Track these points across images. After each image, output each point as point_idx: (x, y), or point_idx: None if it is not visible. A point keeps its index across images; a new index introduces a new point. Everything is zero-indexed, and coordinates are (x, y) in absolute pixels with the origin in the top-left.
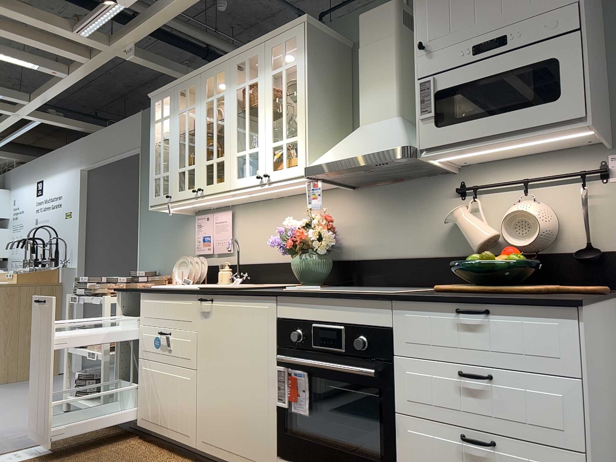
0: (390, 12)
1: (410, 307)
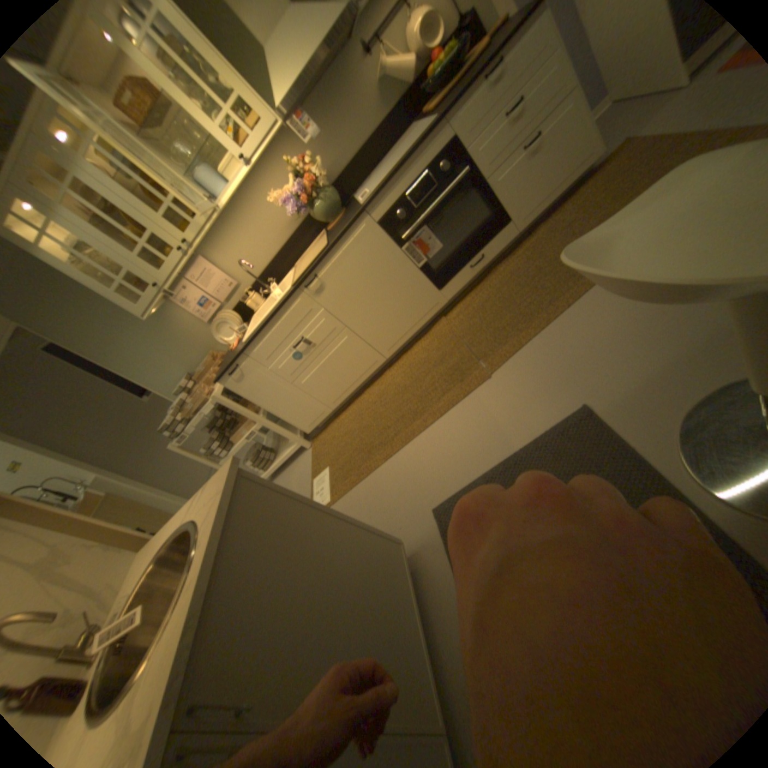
0: None
1: (458, 106)
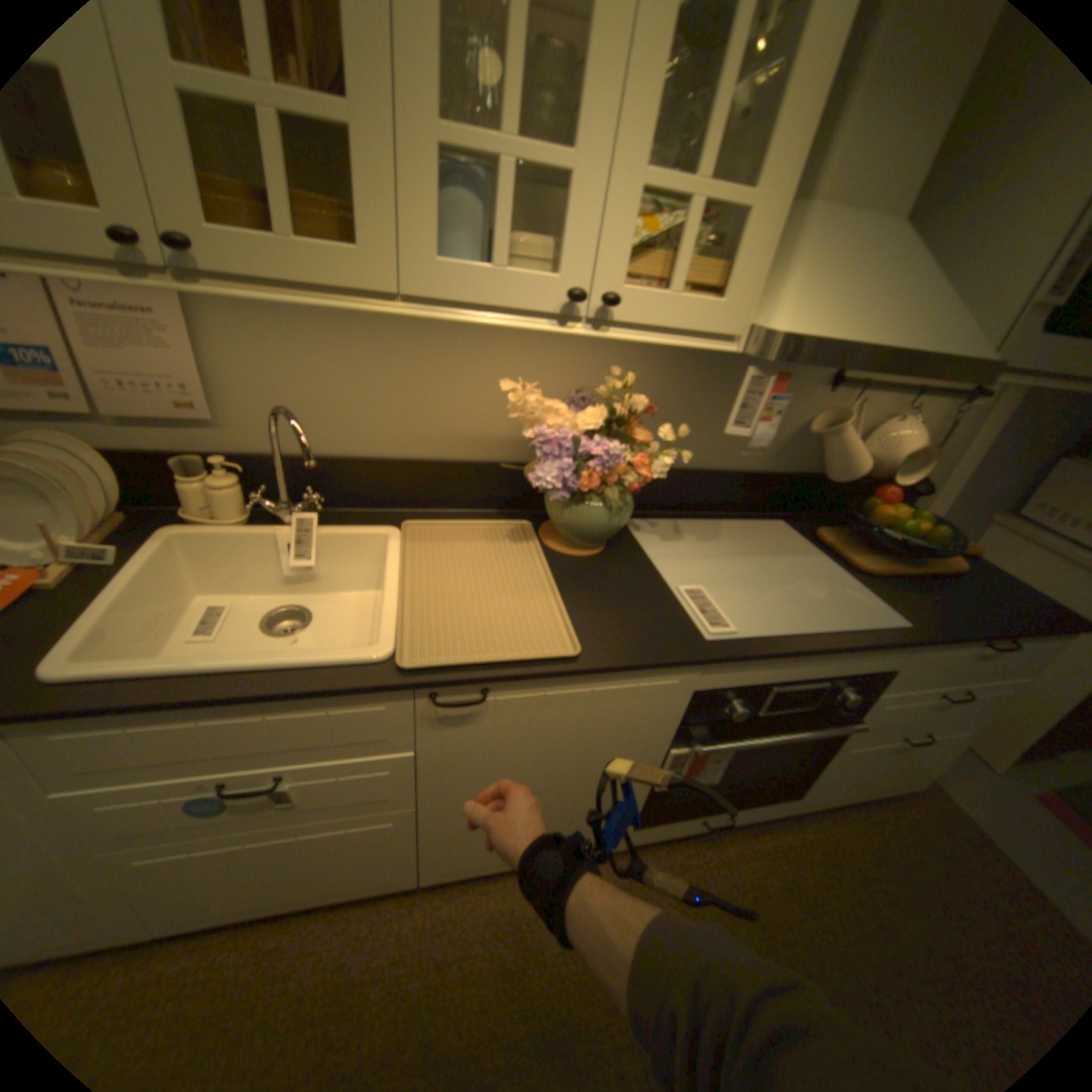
0: None
1: (940, 649)
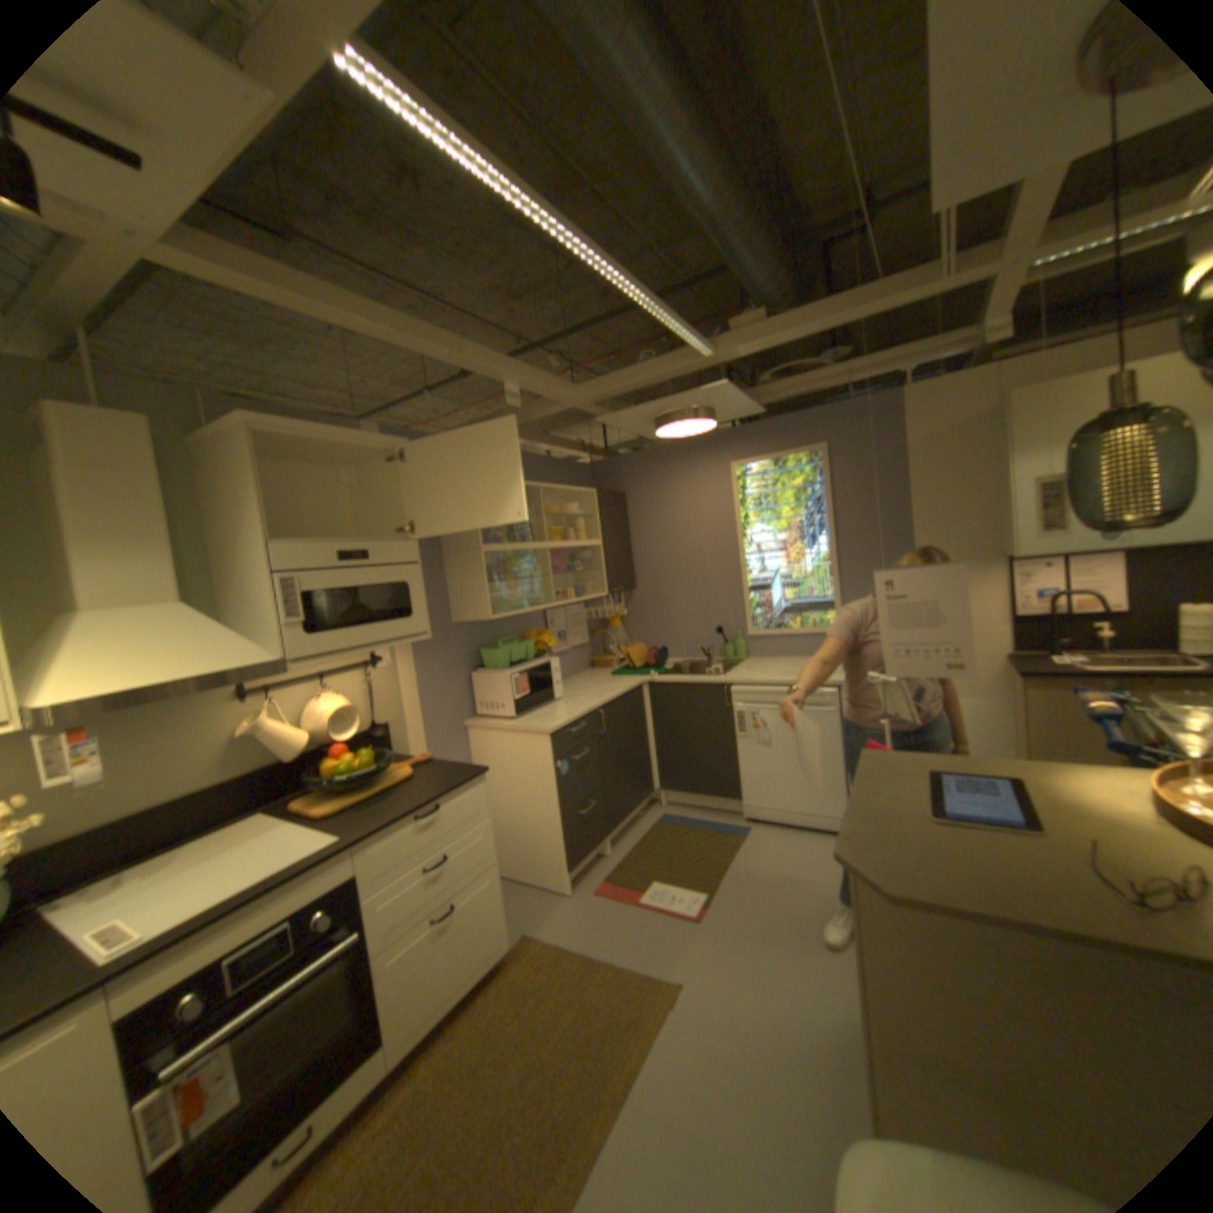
0: (142, 432)
1: (372, 842)
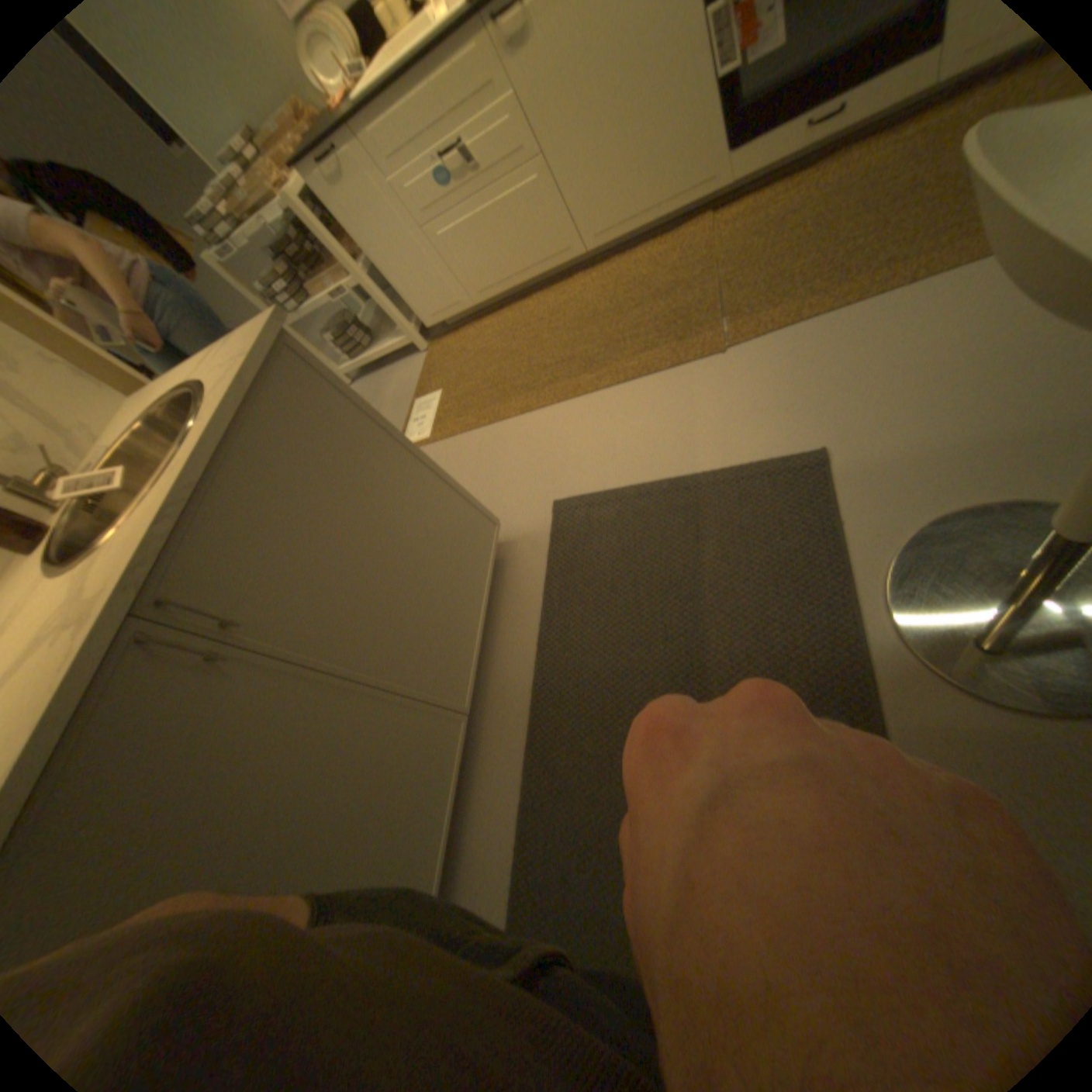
0: None
1: None
